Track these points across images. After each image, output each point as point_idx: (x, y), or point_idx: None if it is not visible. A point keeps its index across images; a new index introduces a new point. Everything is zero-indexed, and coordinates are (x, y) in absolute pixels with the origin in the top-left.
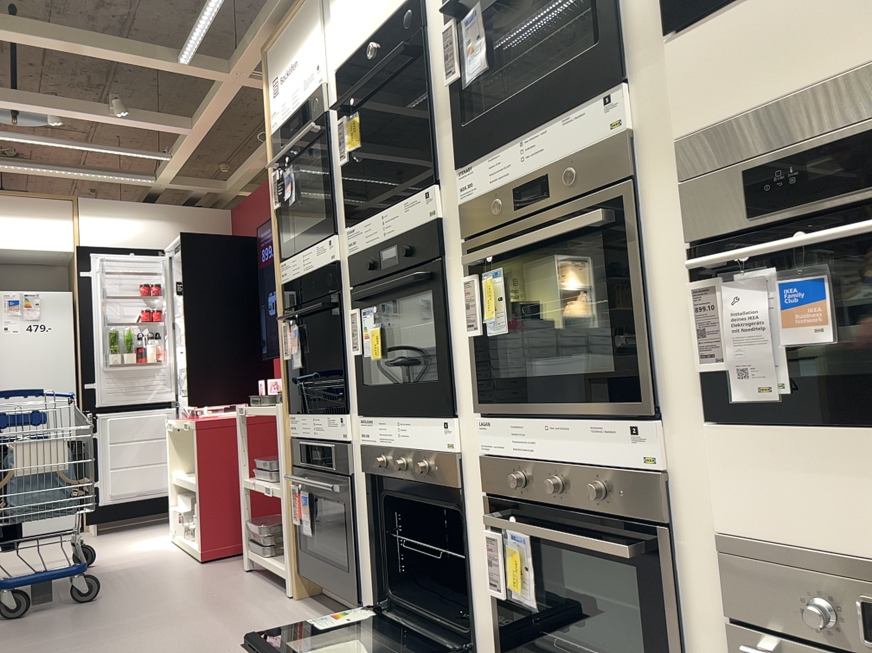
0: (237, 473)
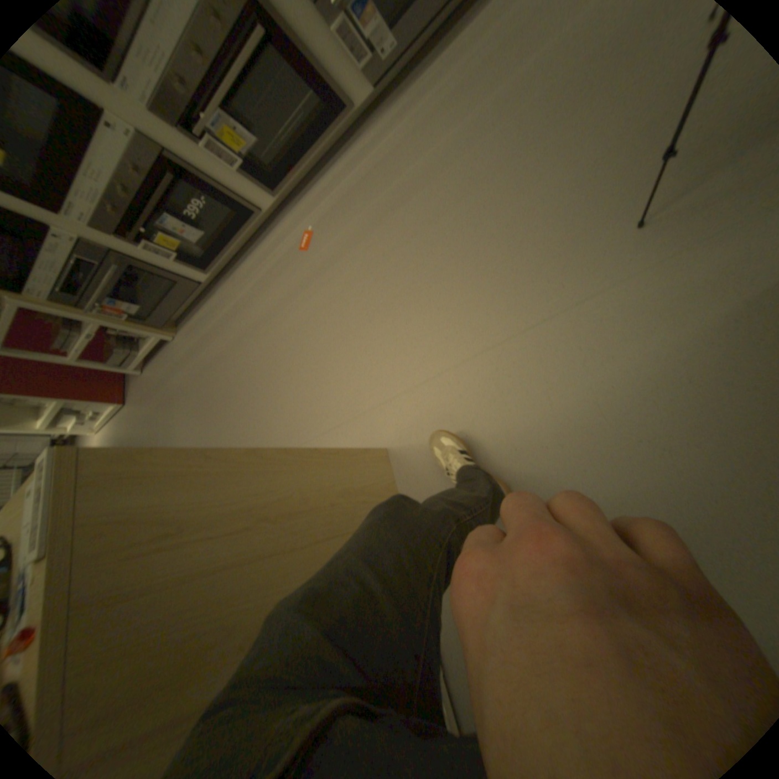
0: (58, 375)
